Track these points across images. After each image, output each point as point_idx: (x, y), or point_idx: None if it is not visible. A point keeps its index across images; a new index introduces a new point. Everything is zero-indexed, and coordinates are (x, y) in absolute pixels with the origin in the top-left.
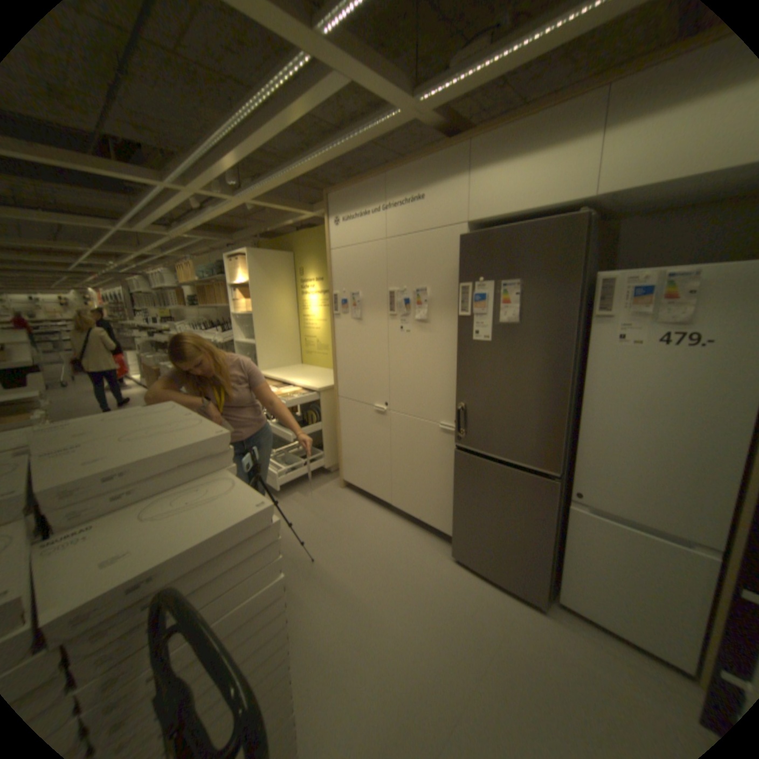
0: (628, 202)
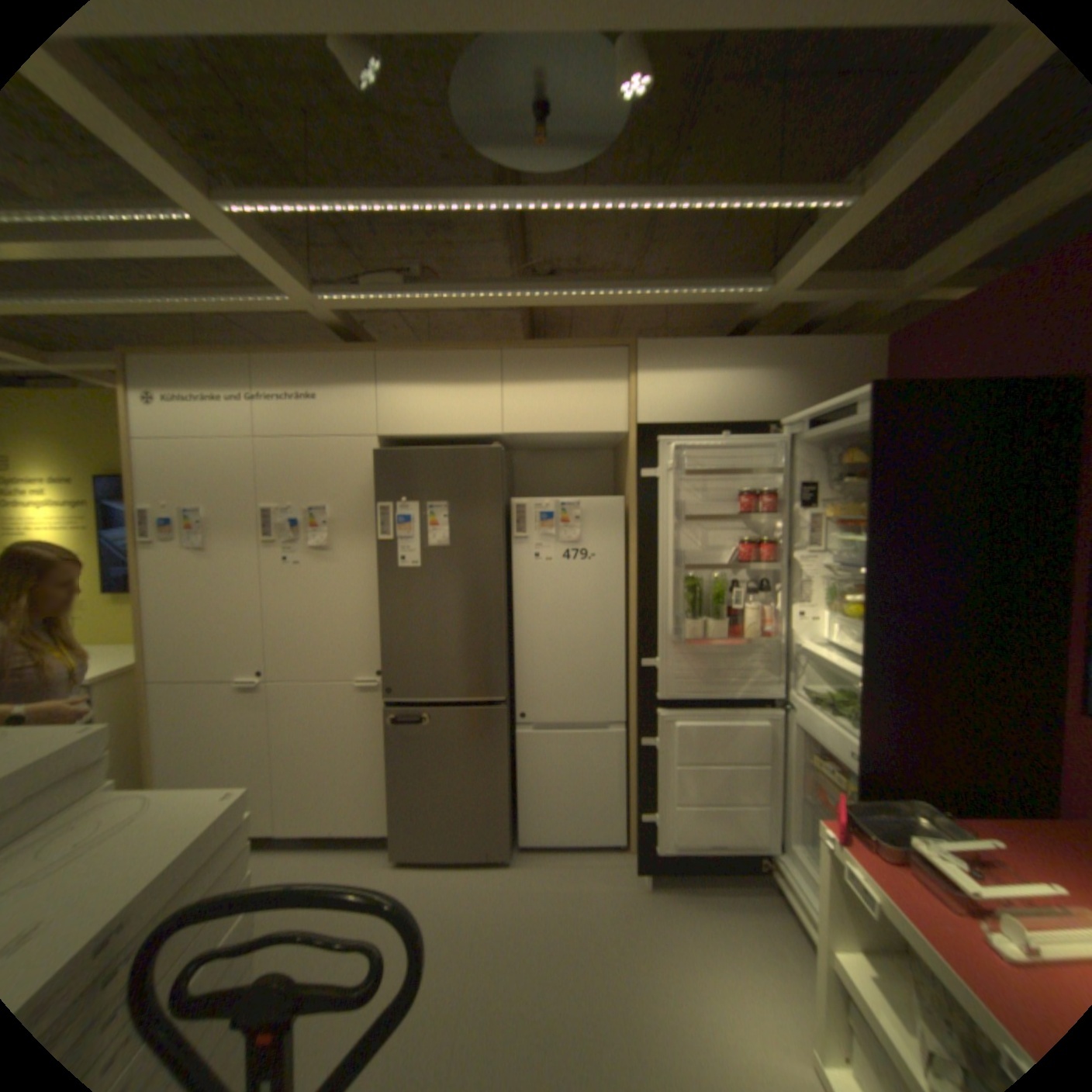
0: (523, 441)
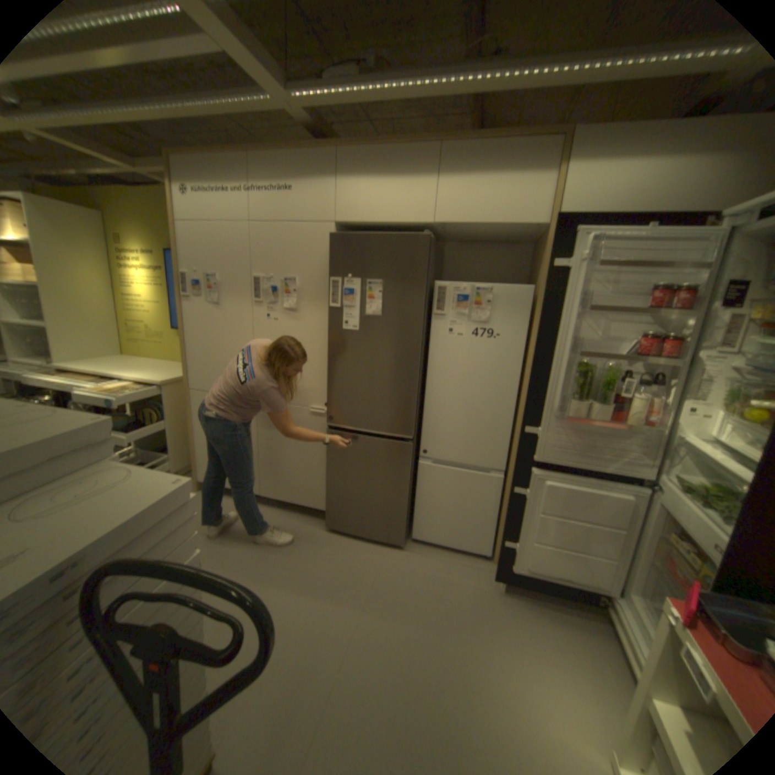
0: (451, 231)
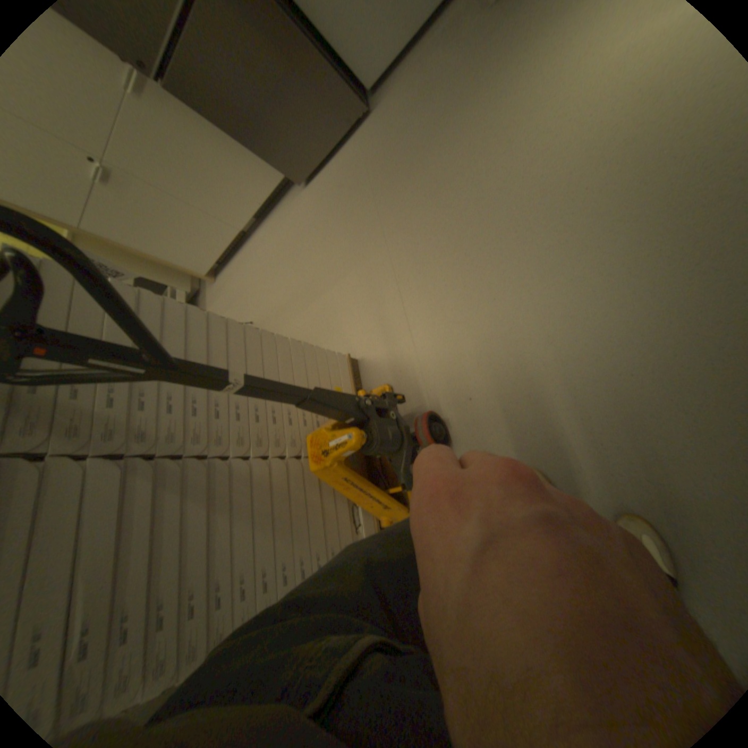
0: None
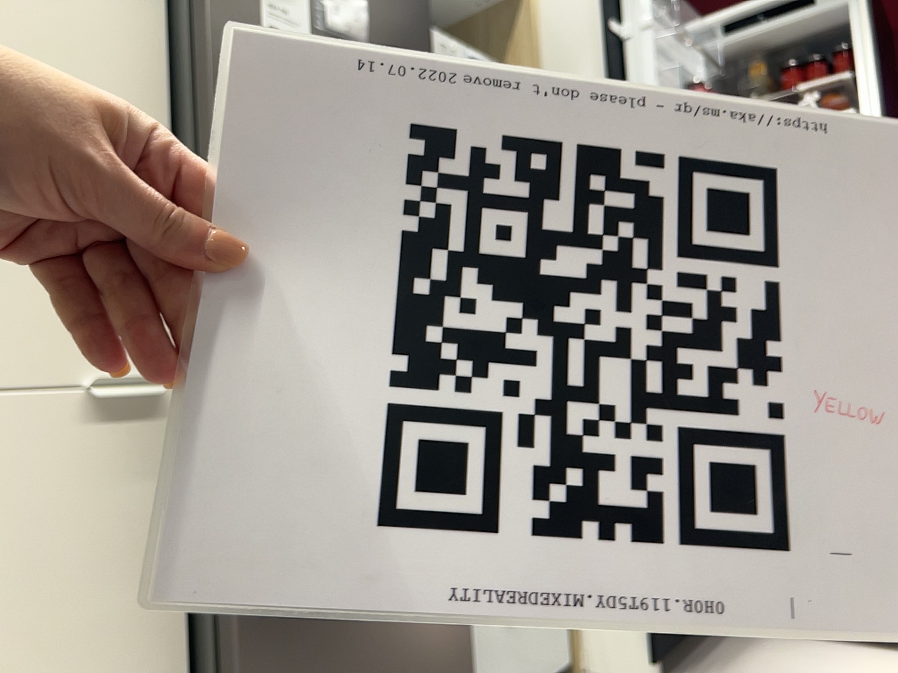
0: None
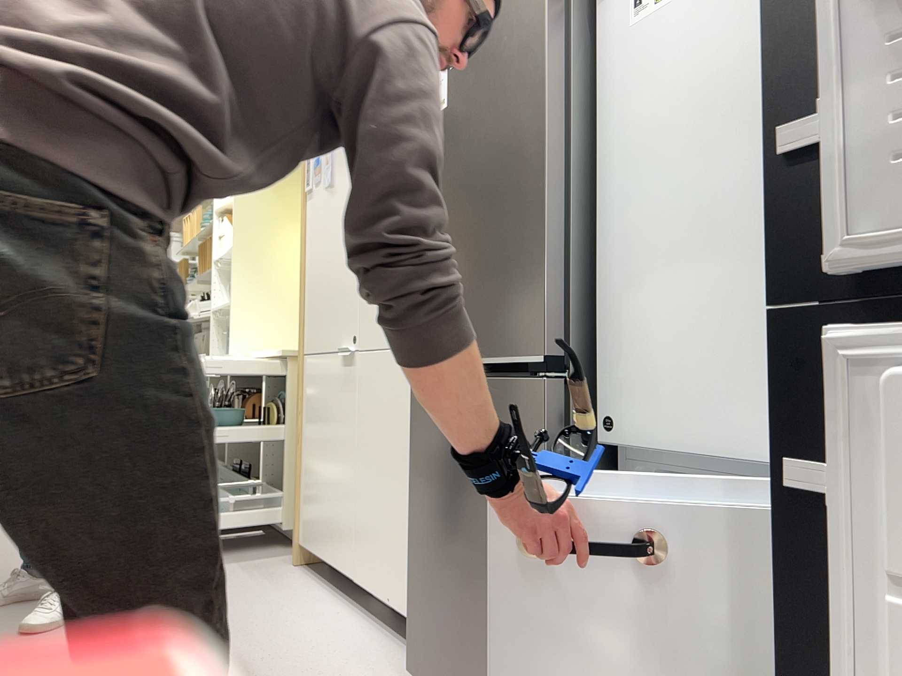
0: None
